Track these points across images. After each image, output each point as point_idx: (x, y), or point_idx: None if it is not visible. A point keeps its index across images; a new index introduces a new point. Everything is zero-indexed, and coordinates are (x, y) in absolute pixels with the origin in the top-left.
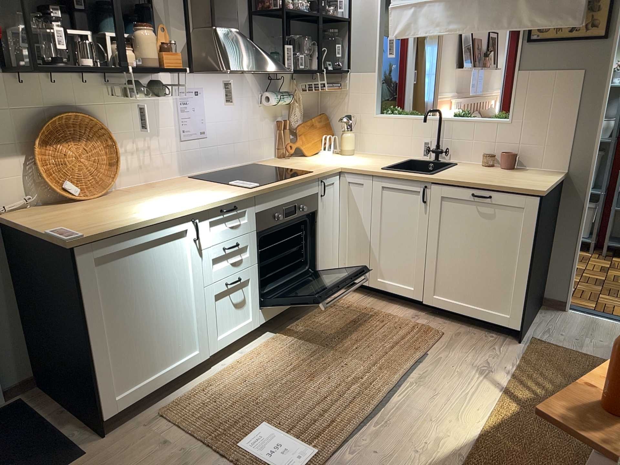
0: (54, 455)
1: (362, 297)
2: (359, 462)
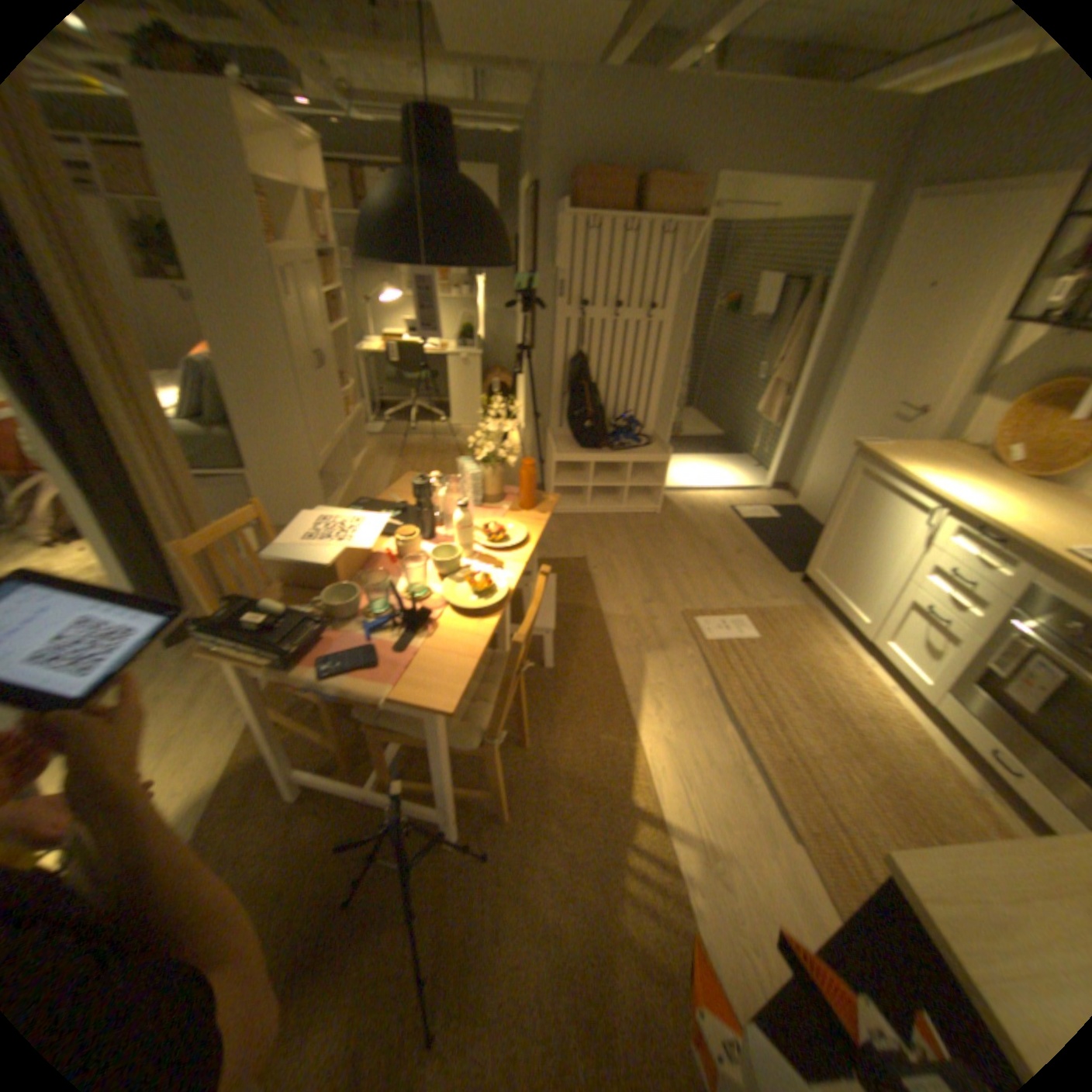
0: (796, 564)
1: None
2: (681, 653)
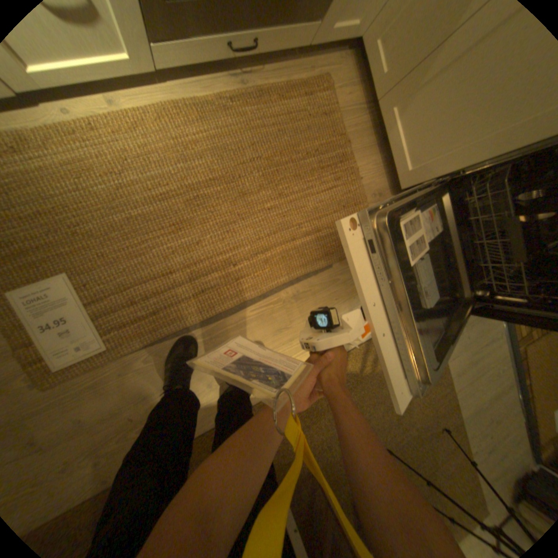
0: None
1: (360, 102)
2: (144, 375)
